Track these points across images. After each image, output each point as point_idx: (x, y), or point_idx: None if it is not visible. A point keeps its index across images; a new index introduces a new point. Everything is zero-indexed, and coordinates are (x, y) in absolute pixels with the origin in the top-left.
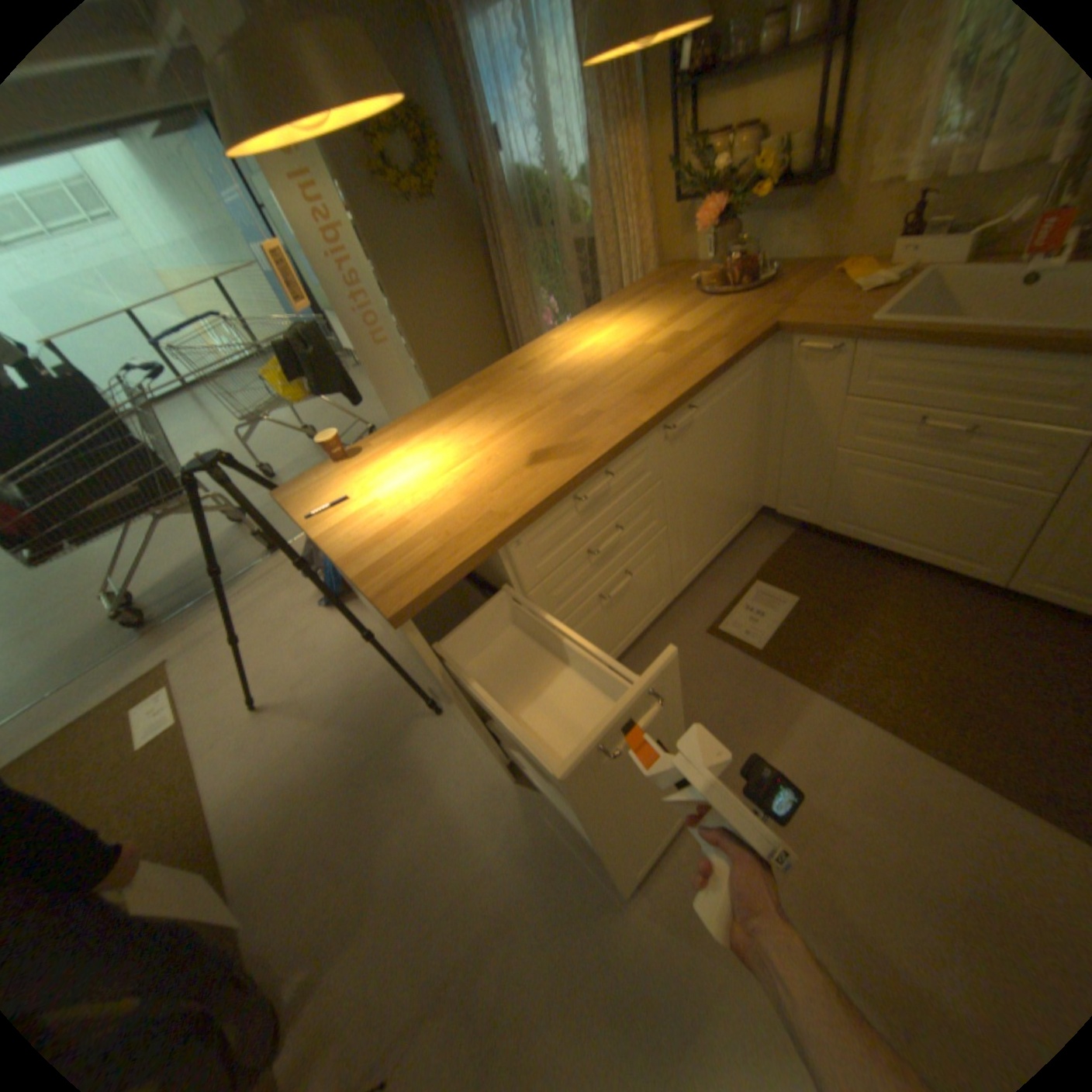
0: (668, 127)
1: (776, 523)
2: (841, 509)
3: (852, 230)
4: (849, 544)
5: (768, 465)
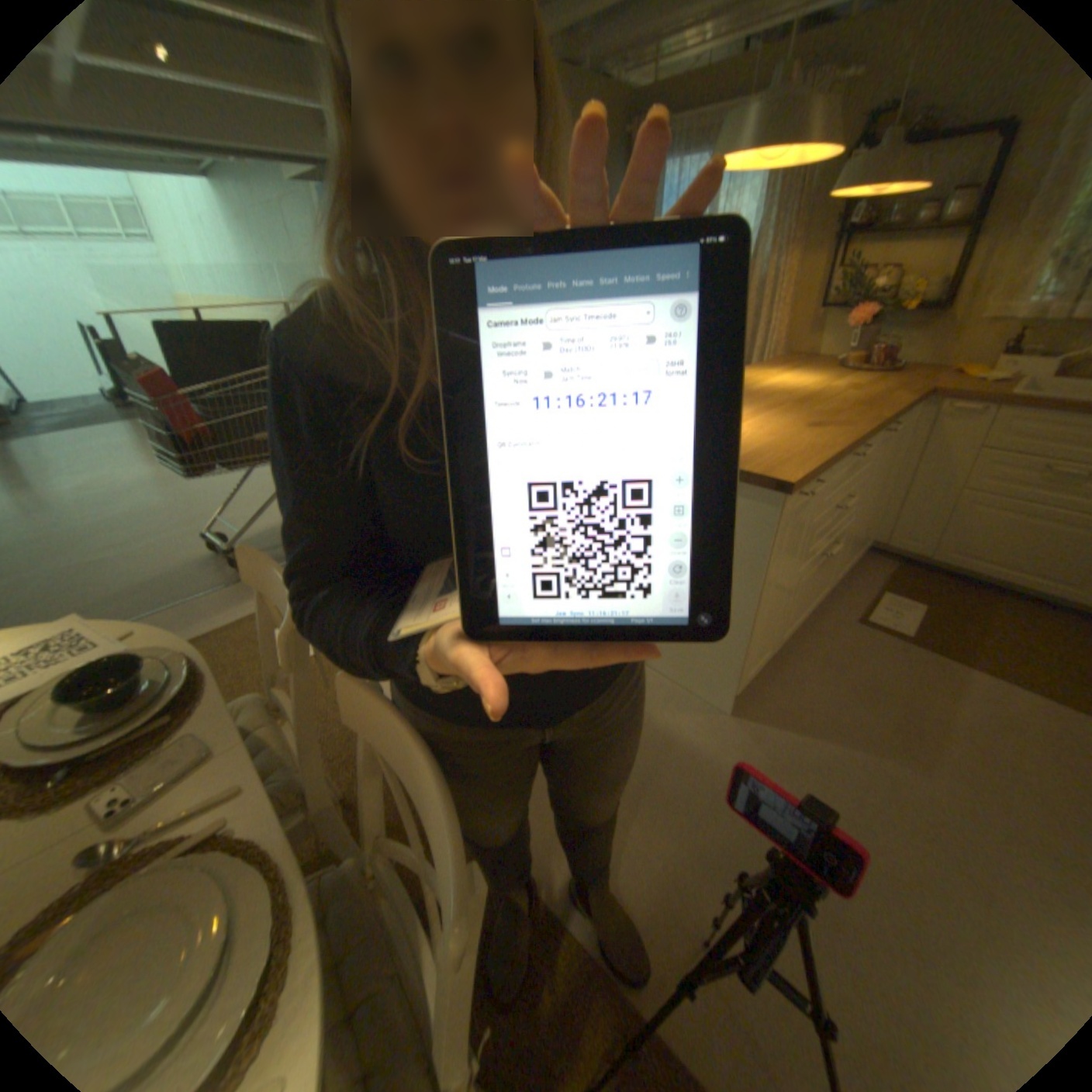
0: (820, 258)
1: (882, 558)
2: (956, 542)
3: (959, 348)
4: (950, 576)
5: (891, 504)
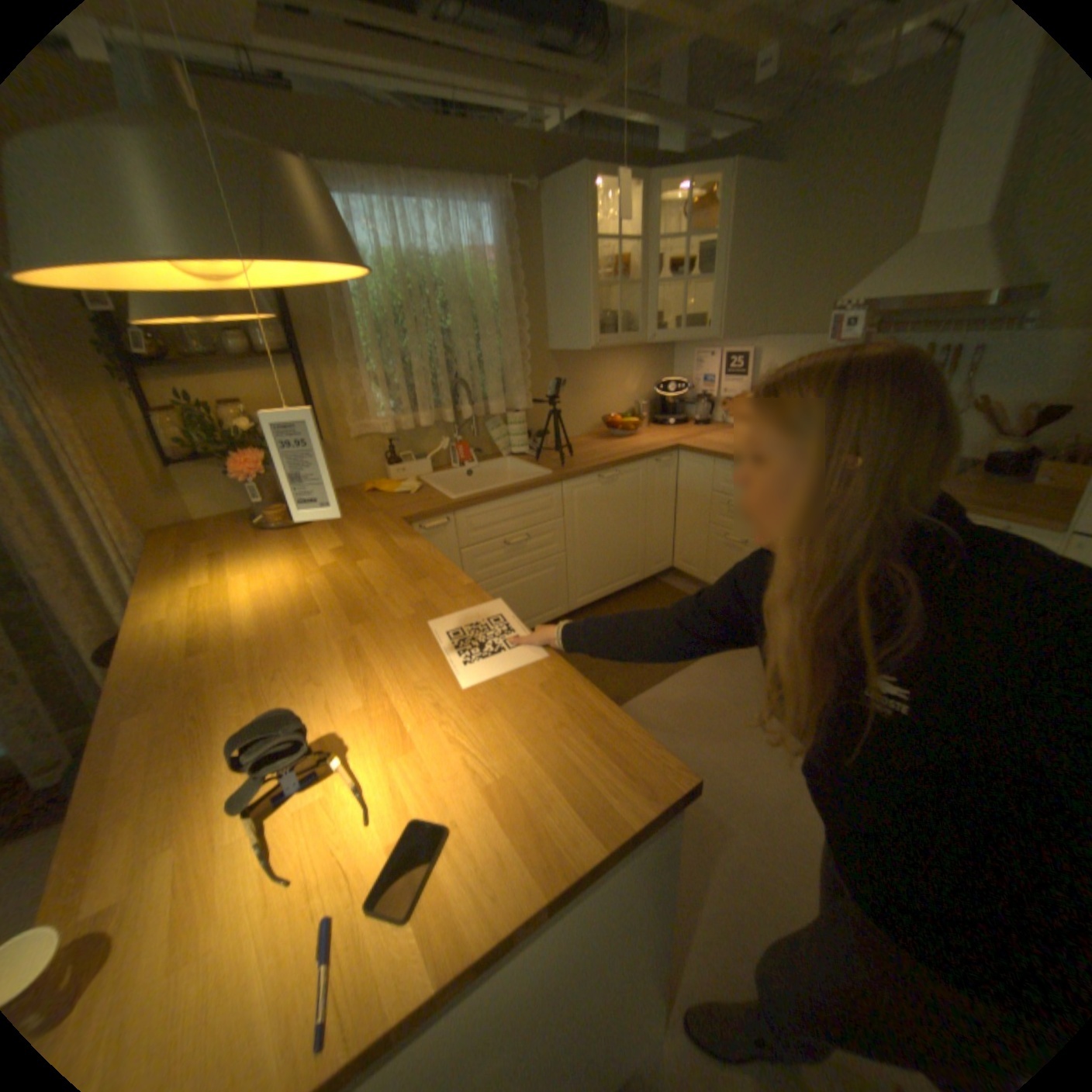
0: (104, 407)
1: None
2: None
3: (348, 471)
4: None
5: None
